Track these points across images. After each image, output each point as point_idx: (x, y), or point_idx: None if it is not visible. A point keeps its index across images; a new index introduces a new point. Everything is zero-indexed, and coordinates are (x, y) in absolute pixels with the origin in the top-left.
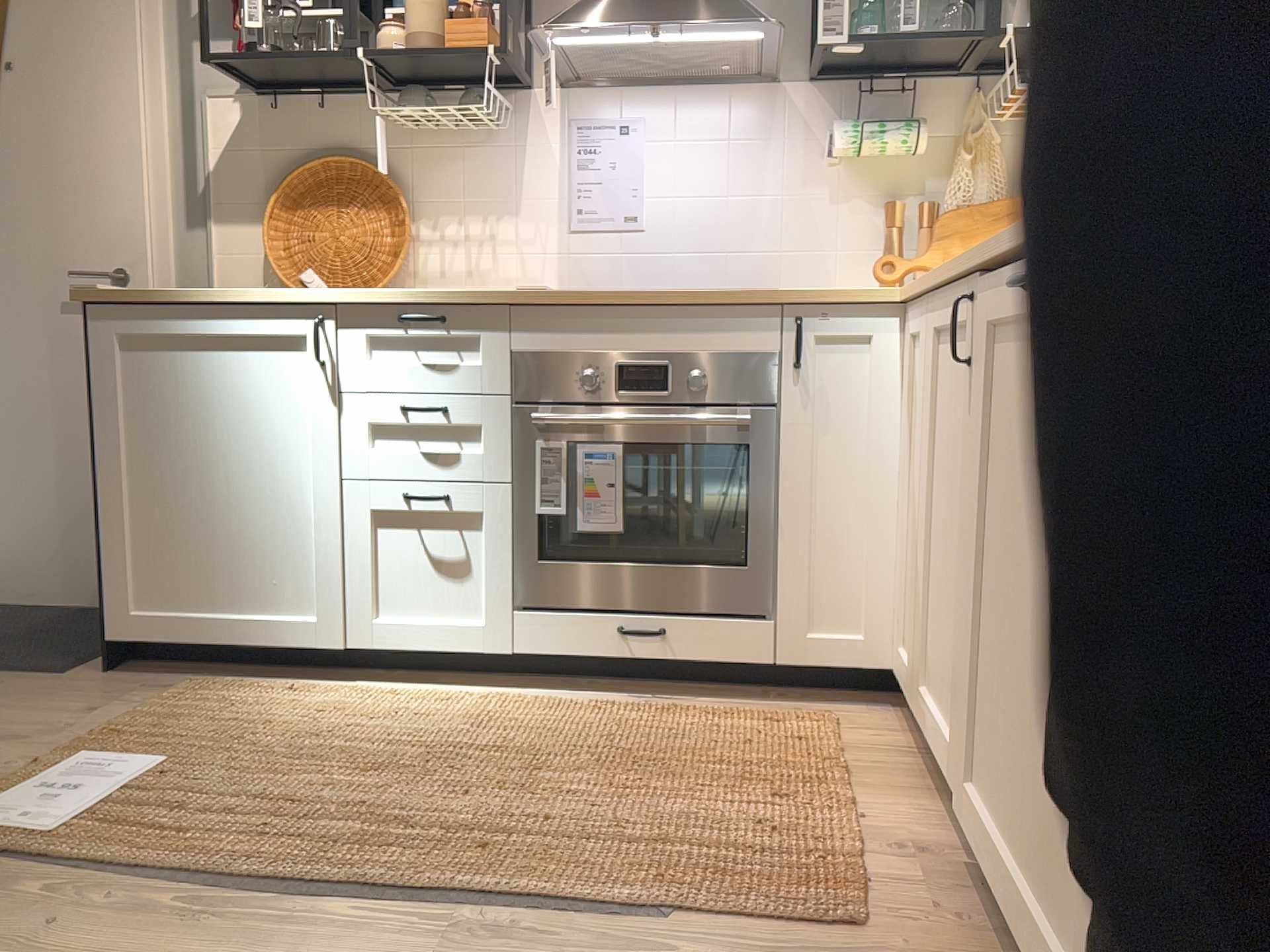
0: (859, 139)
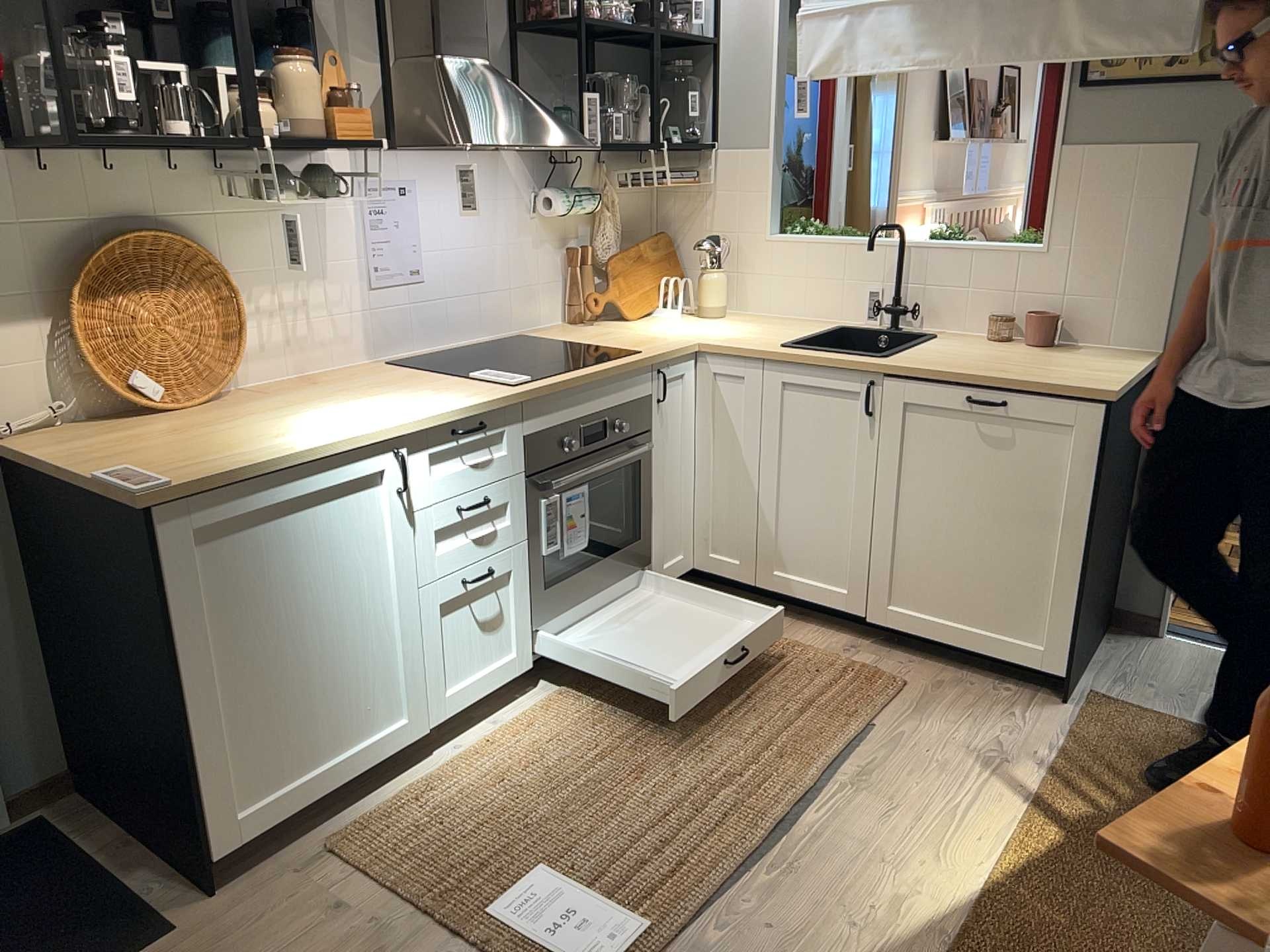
0: (572, 206)
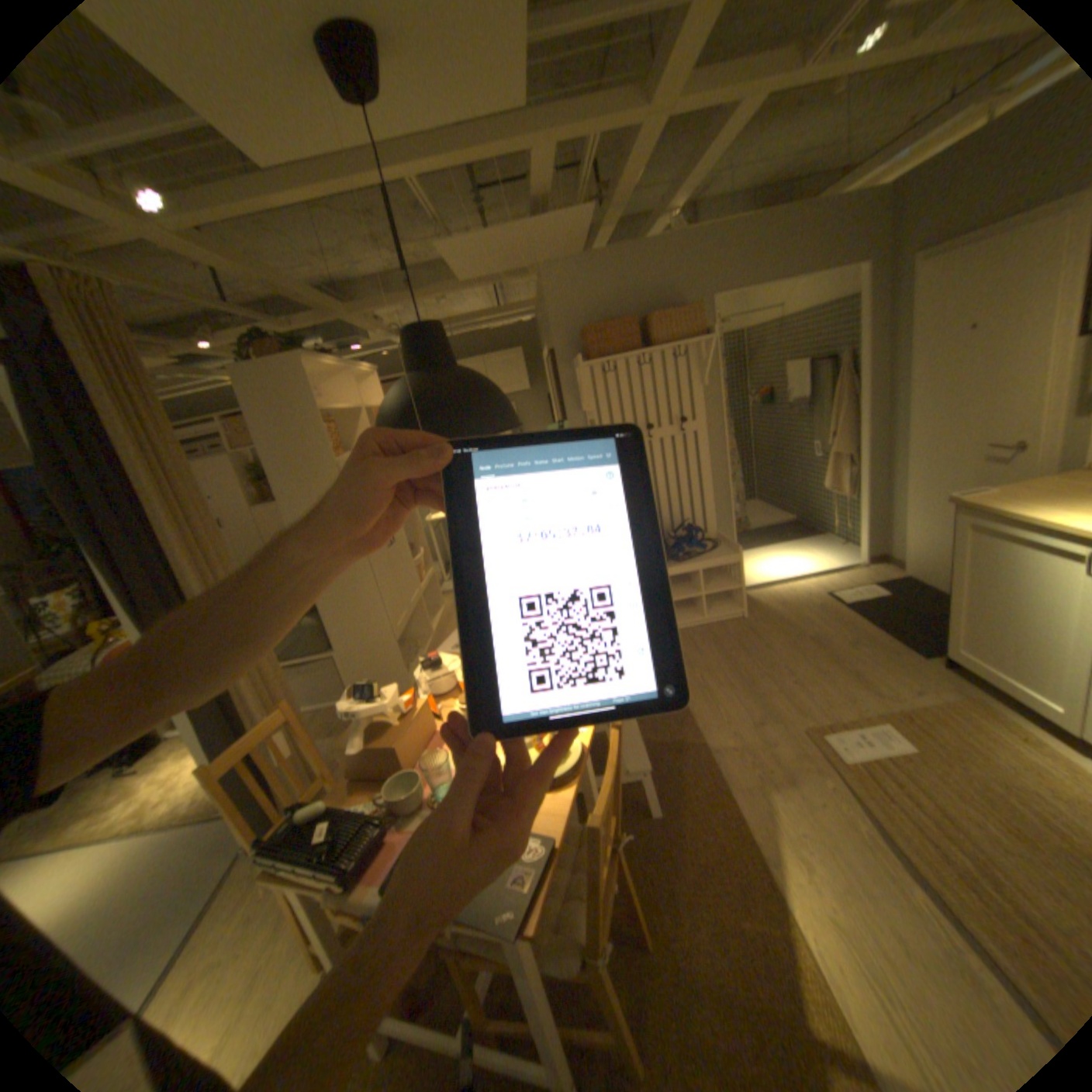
0: None
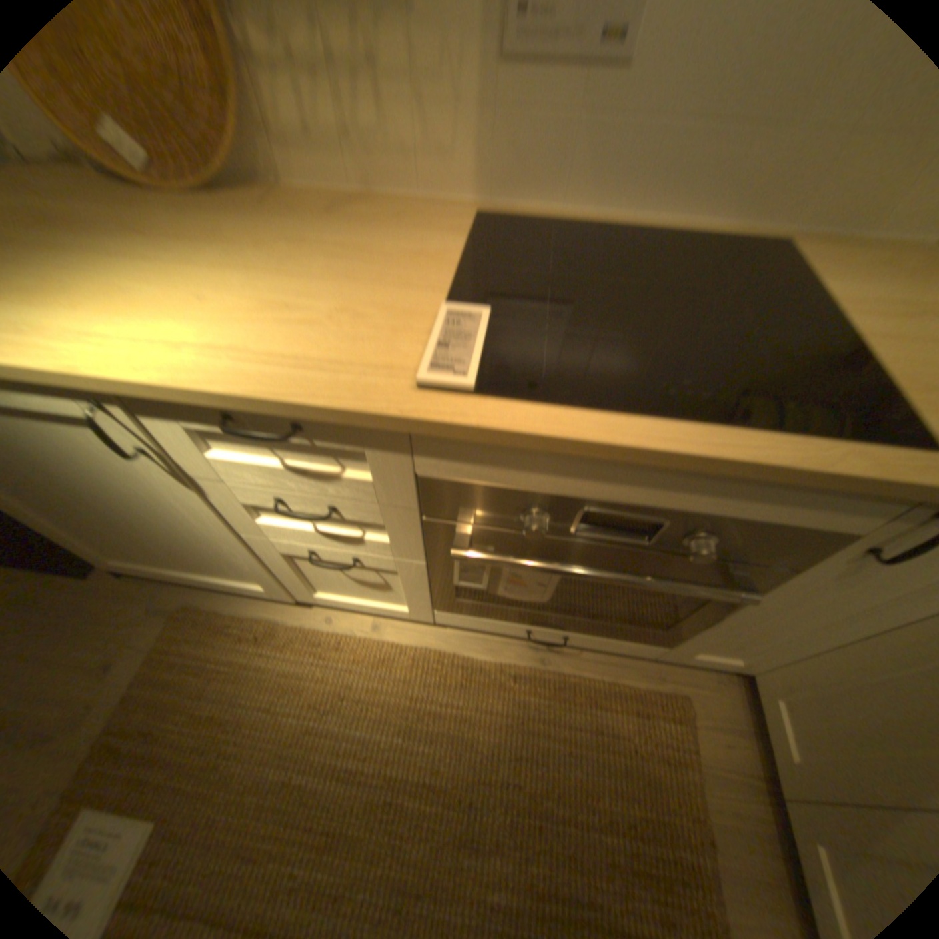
0: None
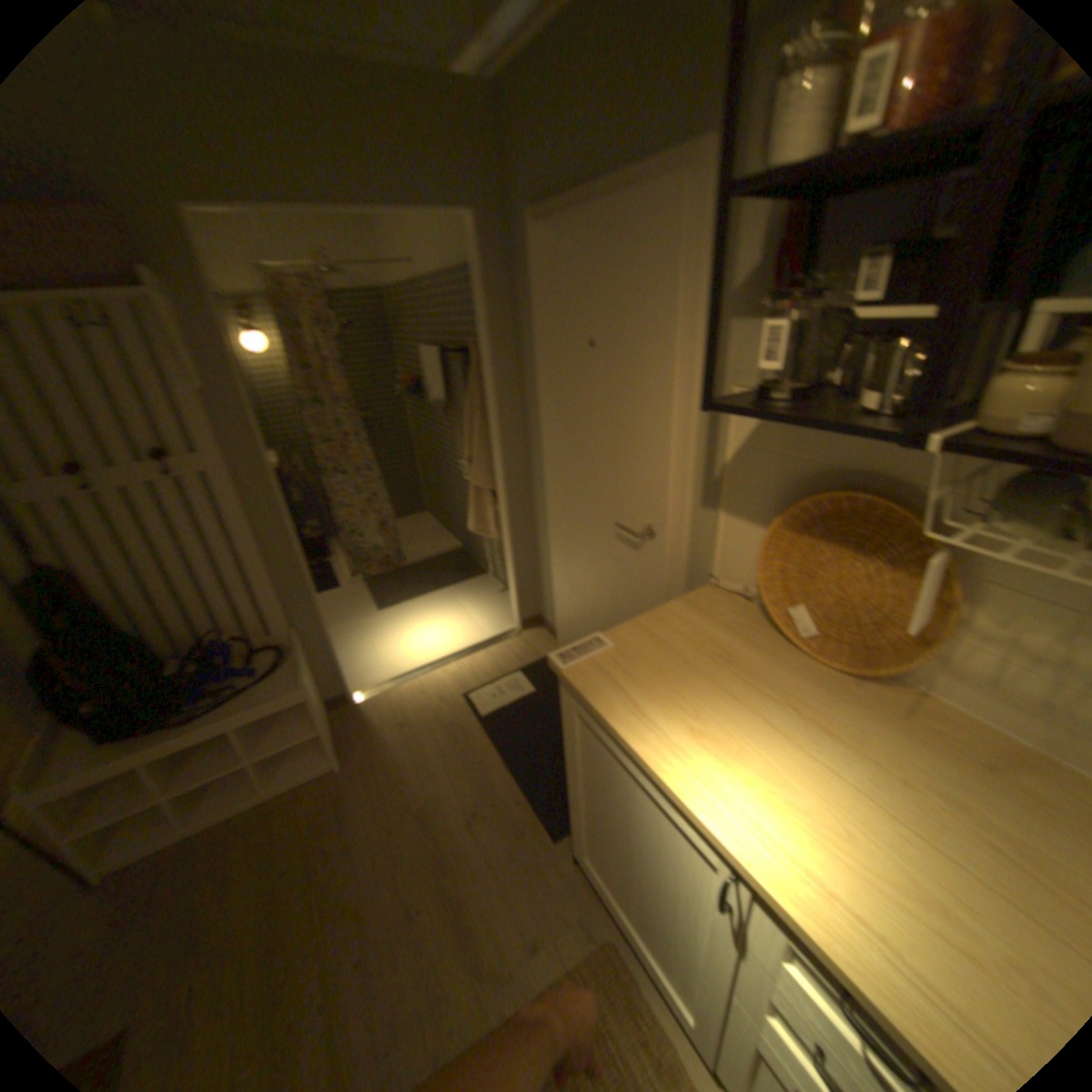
0: None
